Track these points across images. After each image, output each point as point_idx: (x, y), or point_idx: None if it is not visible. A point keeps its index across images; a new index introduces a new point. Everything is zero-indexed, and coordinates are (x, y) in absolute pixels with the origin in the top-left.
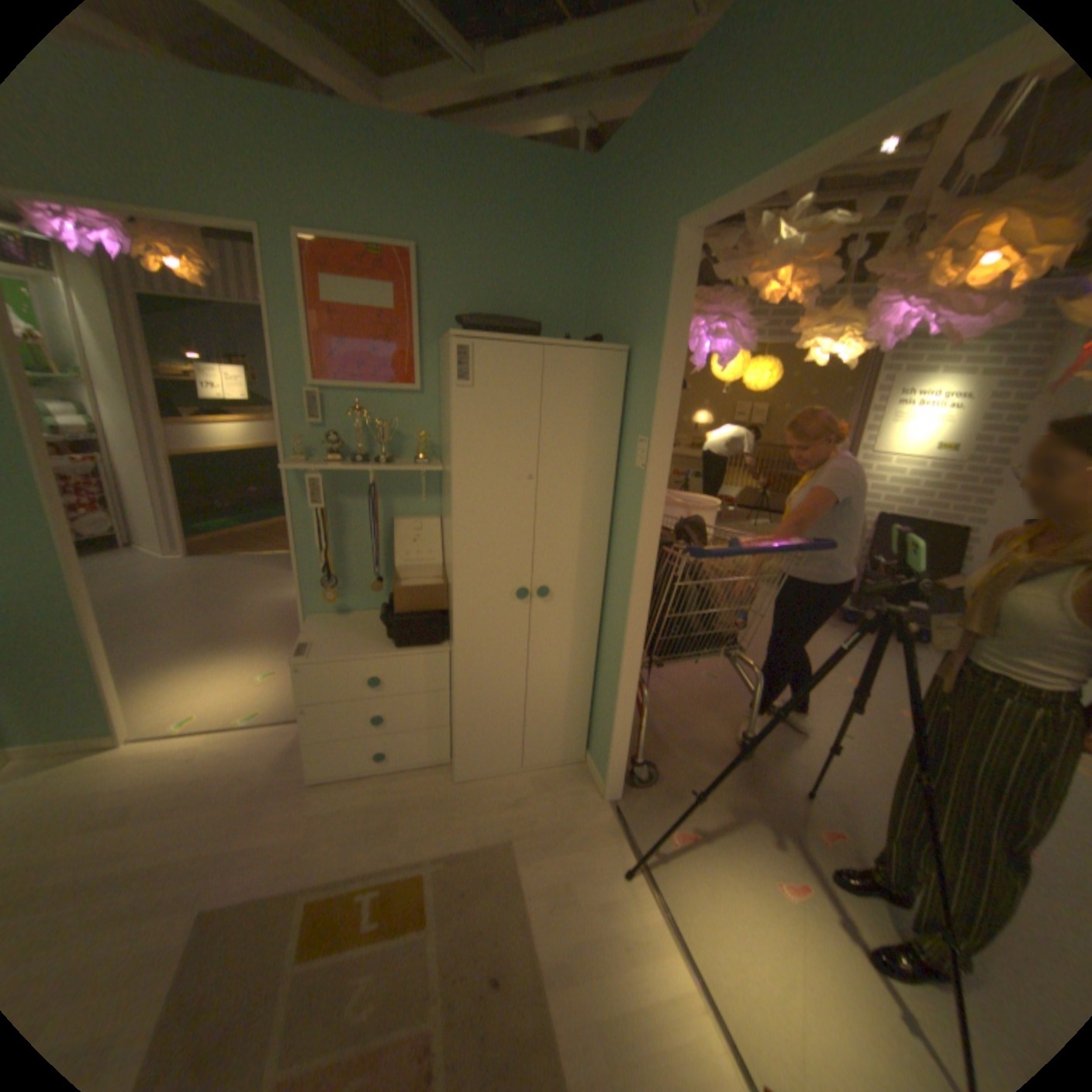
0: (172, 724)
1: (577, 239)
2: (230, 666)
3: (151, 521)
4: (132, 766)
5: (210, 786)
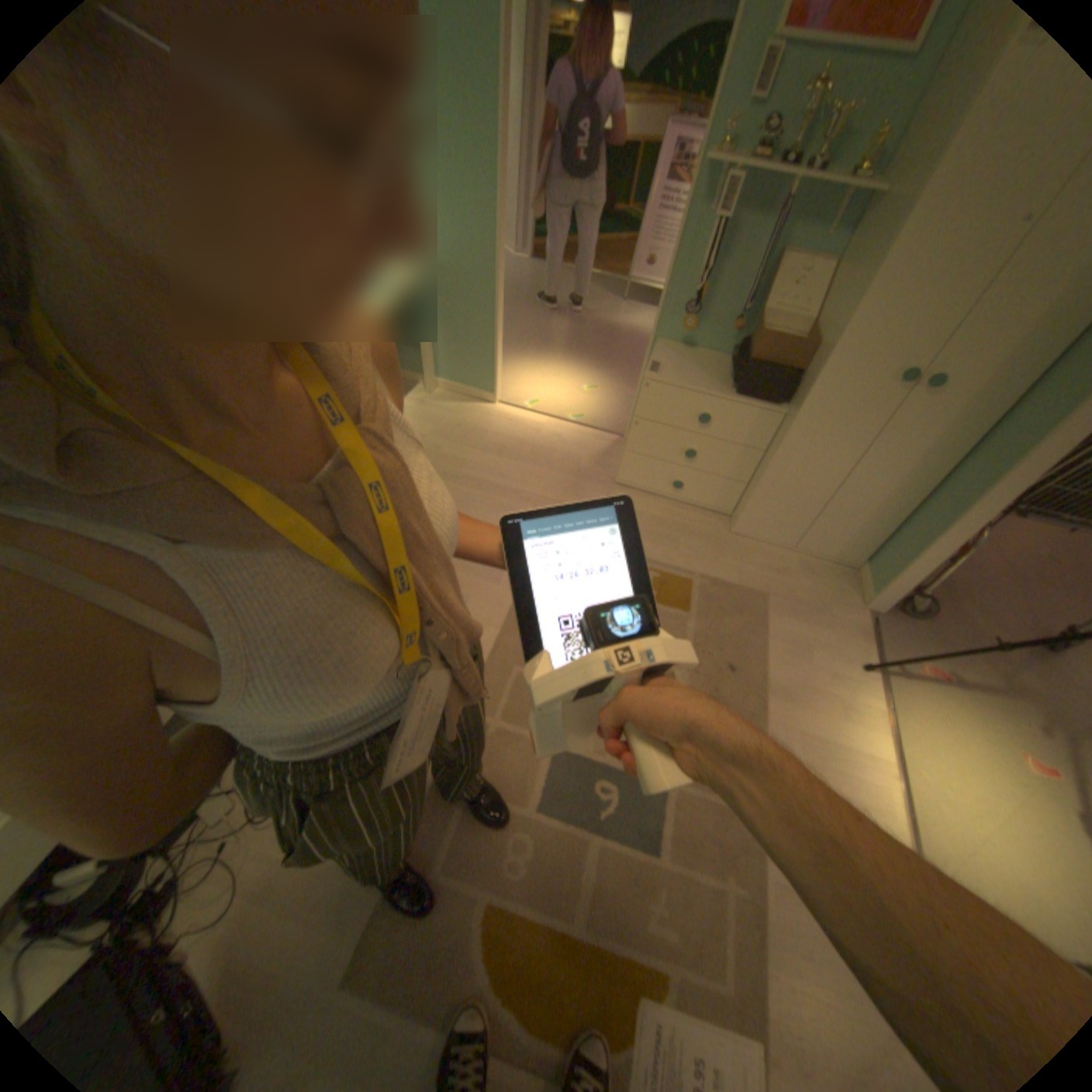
0: (525, 401)
1: None
2: (563, 369)
3: (511, 212)
4: (502, 420)
5: (550, 455)
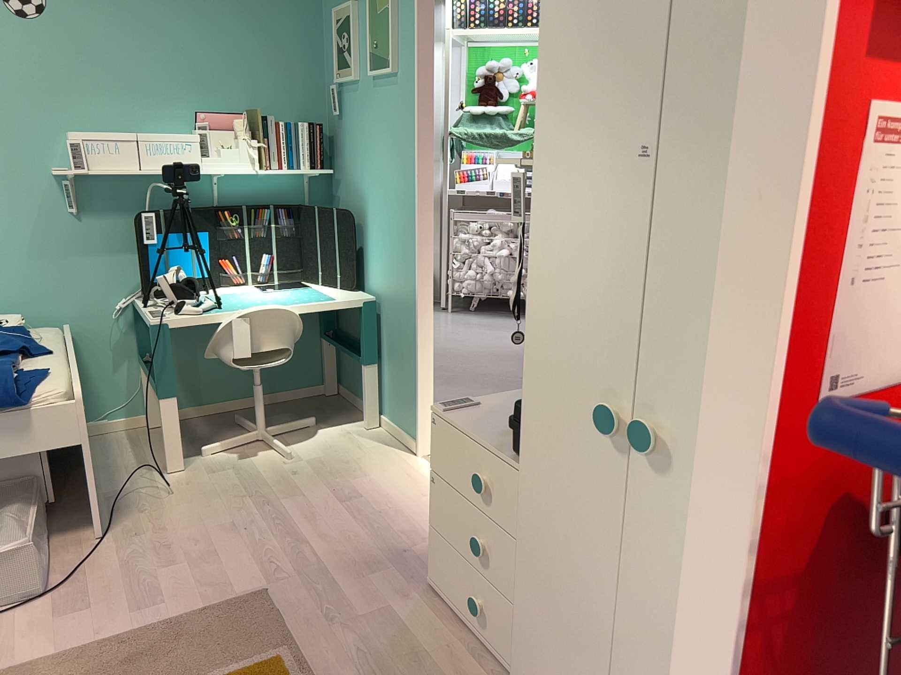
0: None
1: None
2: None
3: None
4: (401, 473)
5: (399, 523)
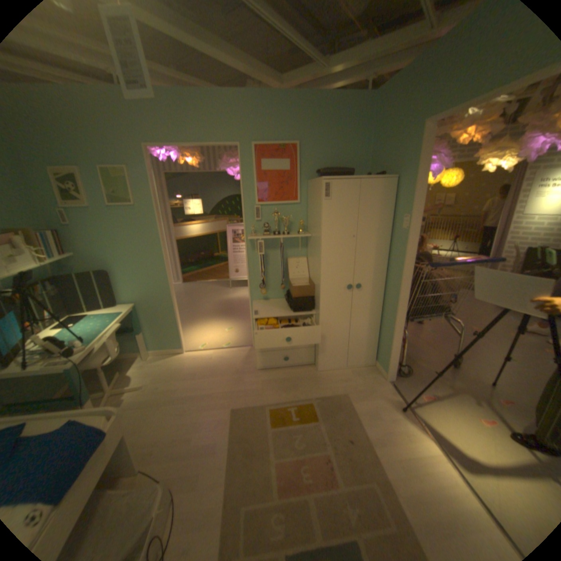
0: (199, 346)
1: (367, 128)
2: (214, 324)
3: None
4: (190, 359)
5: (220, 368)
